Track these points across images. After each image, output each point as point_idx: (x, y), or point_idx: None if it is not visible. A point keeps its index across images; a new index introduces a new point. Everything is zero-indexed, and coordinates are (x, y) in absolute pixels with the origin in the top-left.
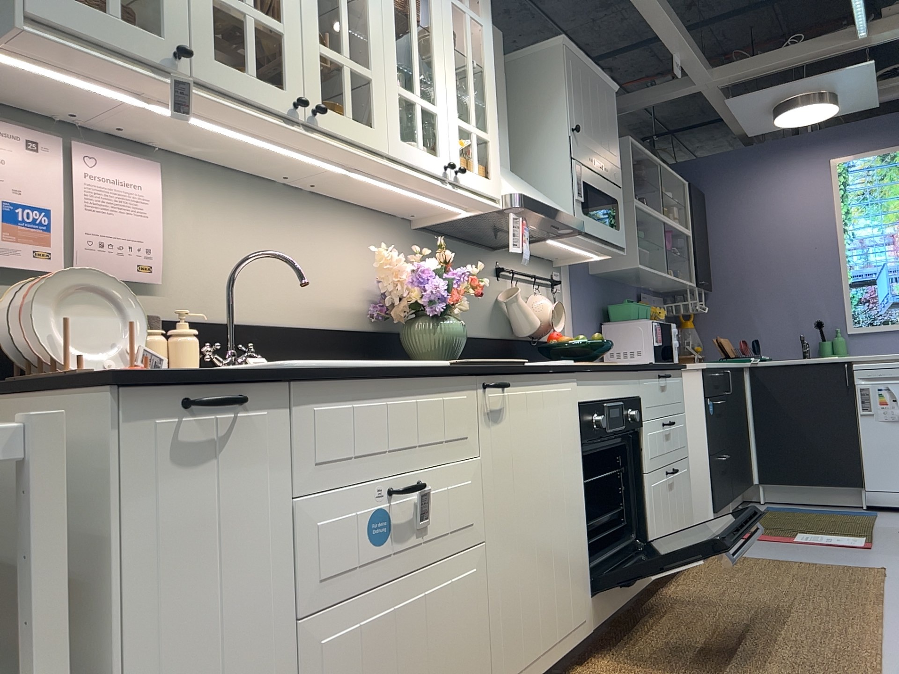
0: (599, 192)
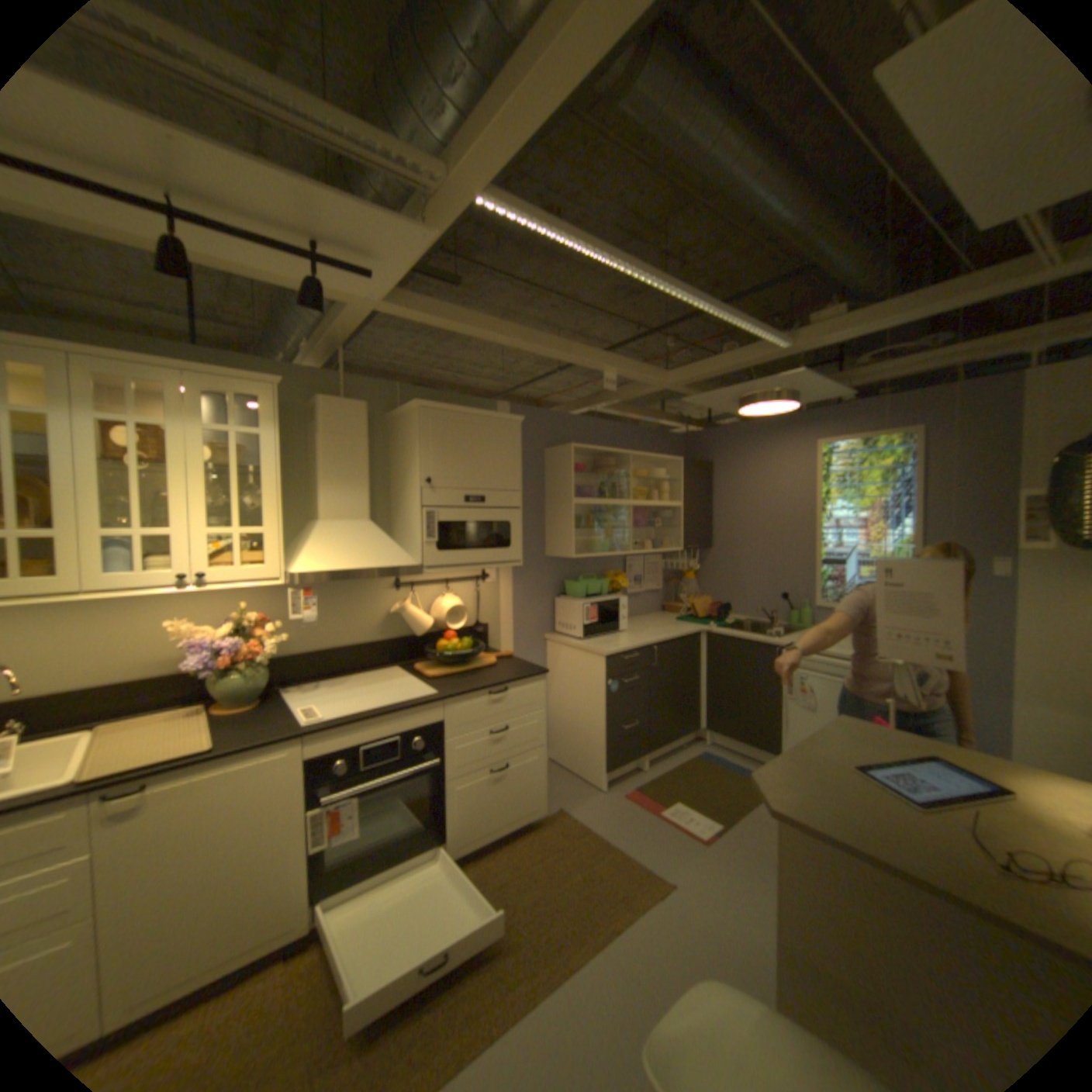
0: (477, 522)
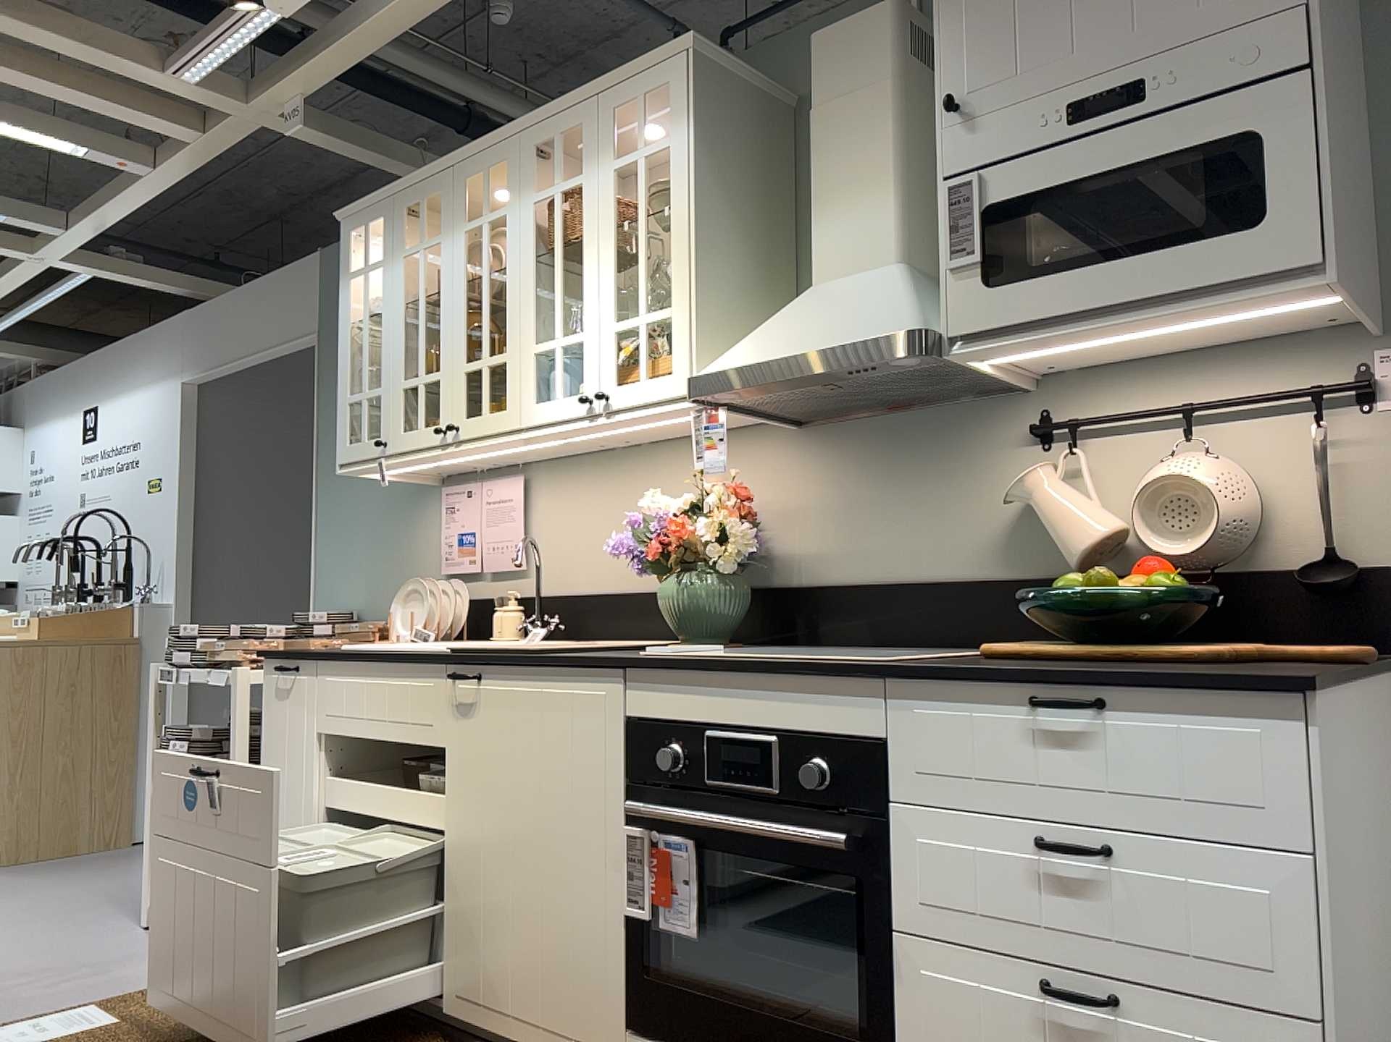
0: (1111, 175)
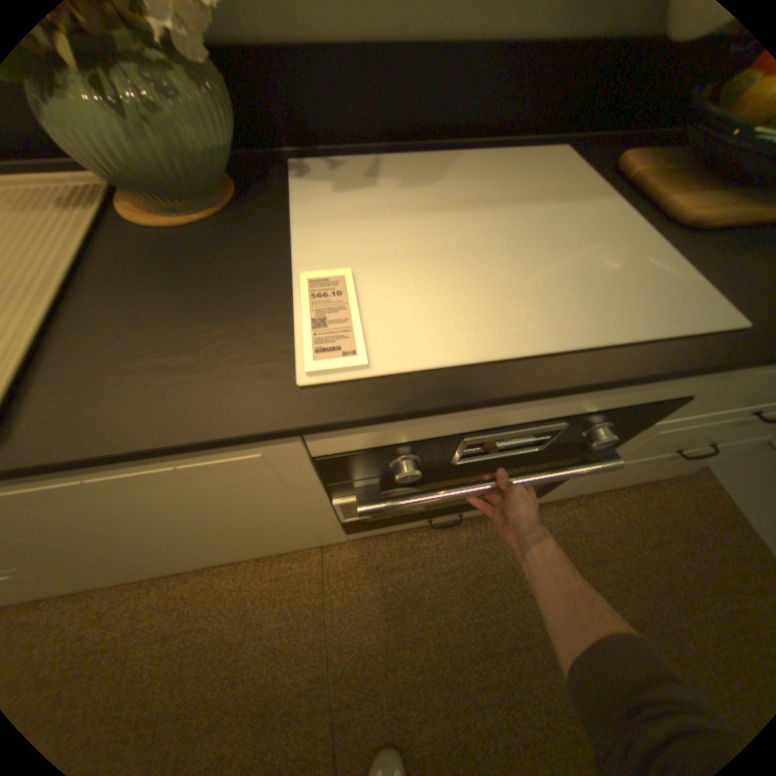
0: None
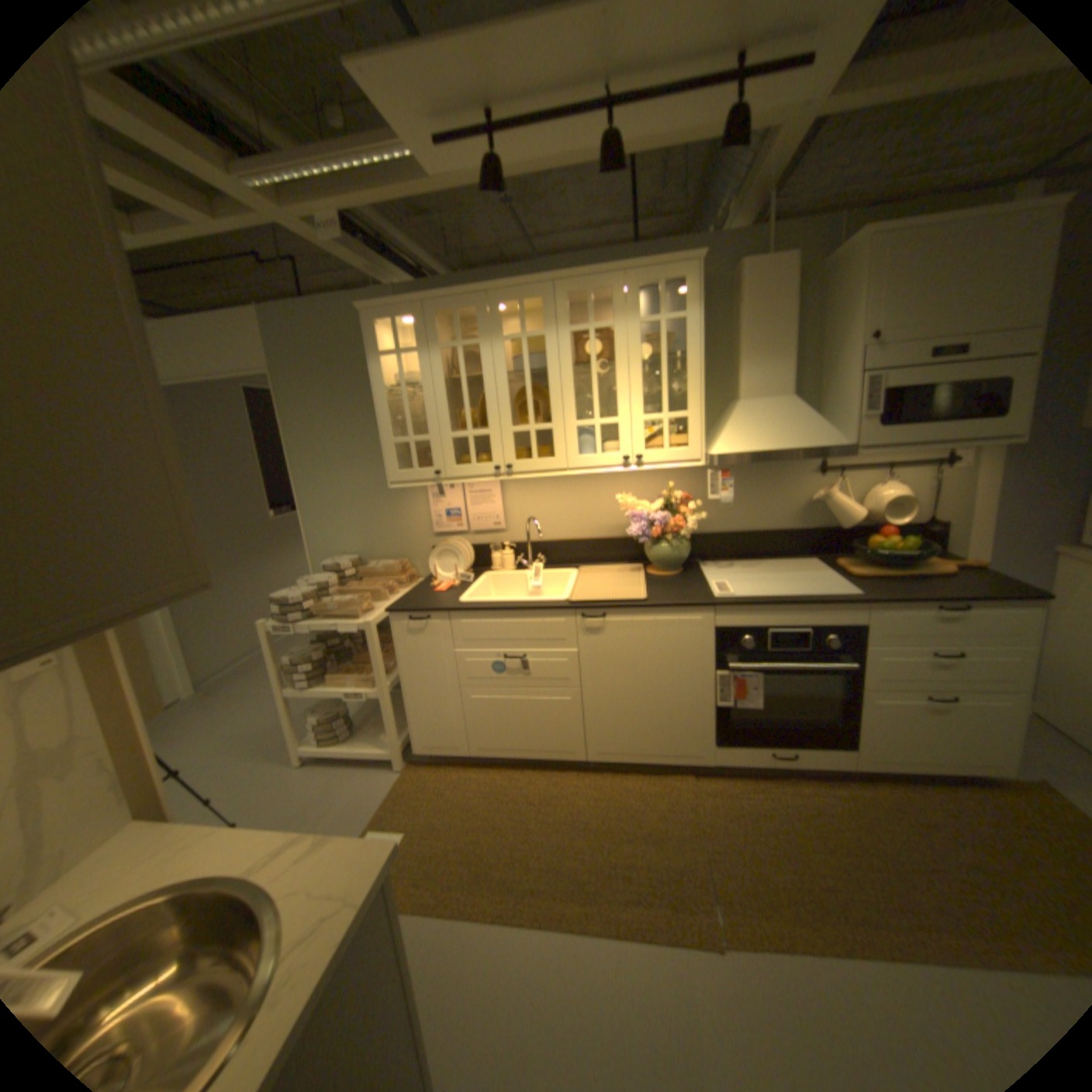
0: (947, 384)
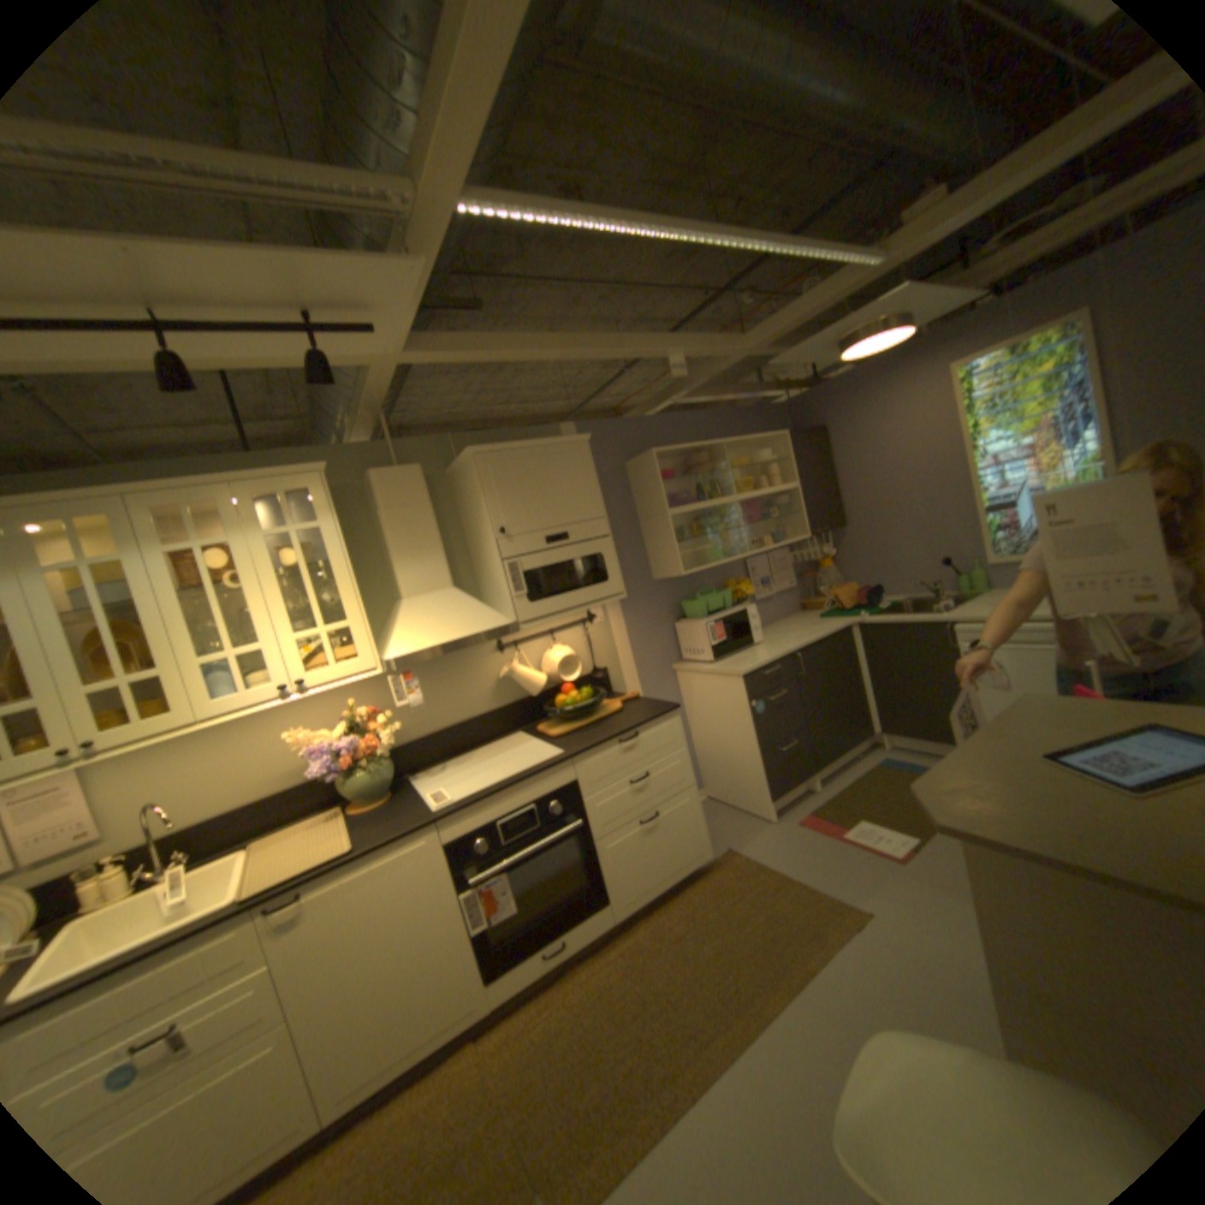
0: (564, 563)
